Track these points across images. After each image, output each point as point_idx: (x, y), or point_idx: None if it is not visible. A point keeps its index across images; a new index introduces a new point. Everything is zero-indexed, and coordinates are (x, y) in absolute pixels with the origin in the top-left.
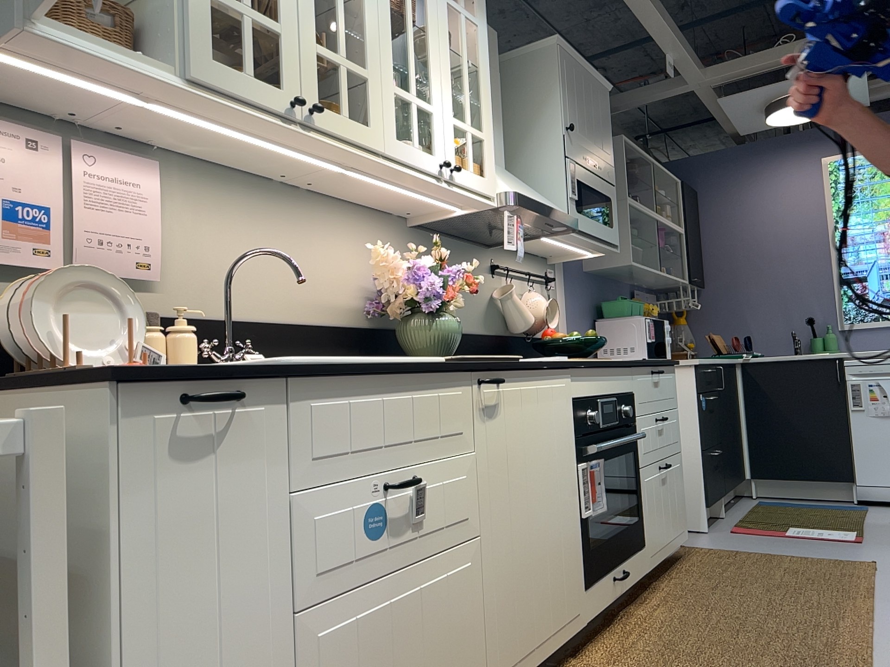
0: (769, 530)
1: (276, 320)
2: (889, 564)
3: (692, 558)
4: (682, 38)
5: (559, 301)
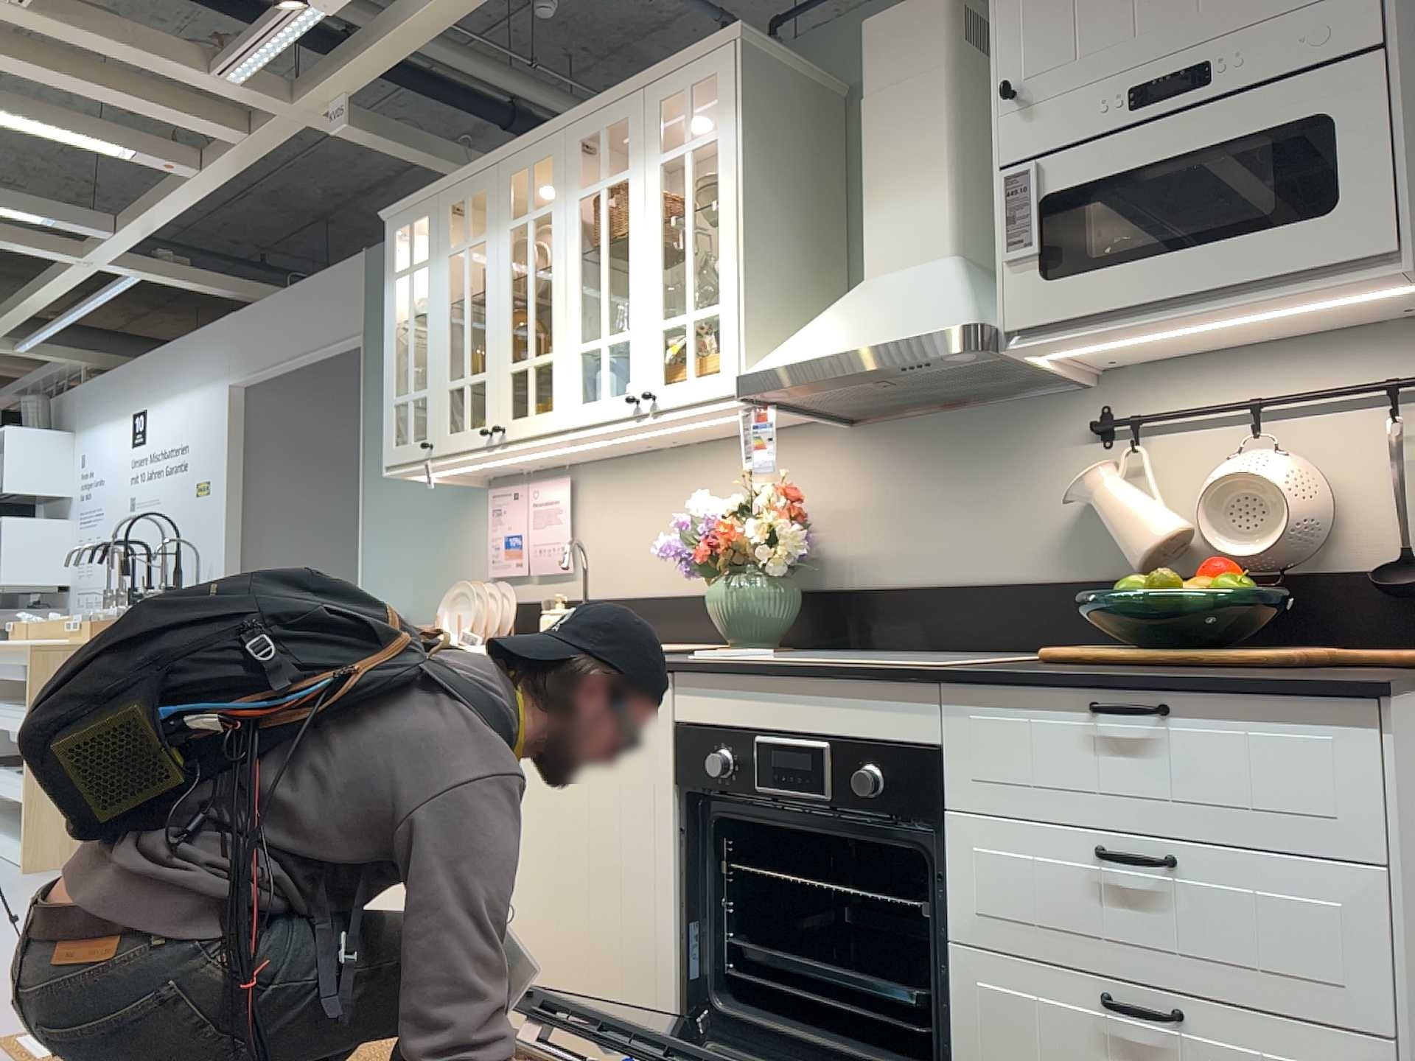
0: None
1: (659, 594)
2: None
3: None
4: None
5: None
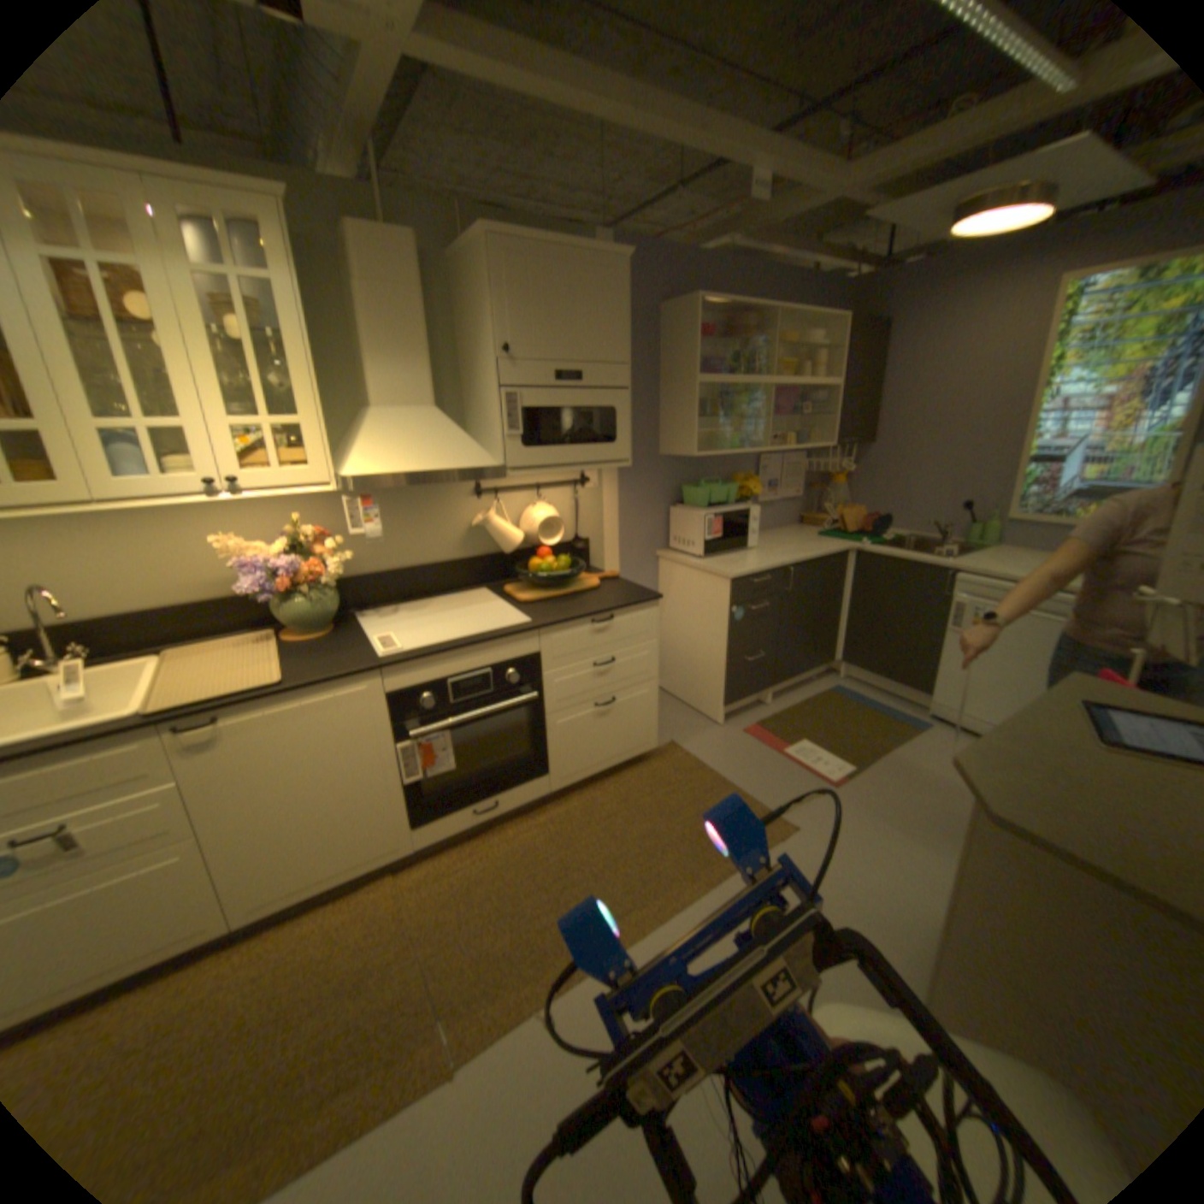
0: (780, 741)
1: (140, 612)
2: (810, 839)
3: (653, 767)
4: (773, 139)
5: (602, 501)
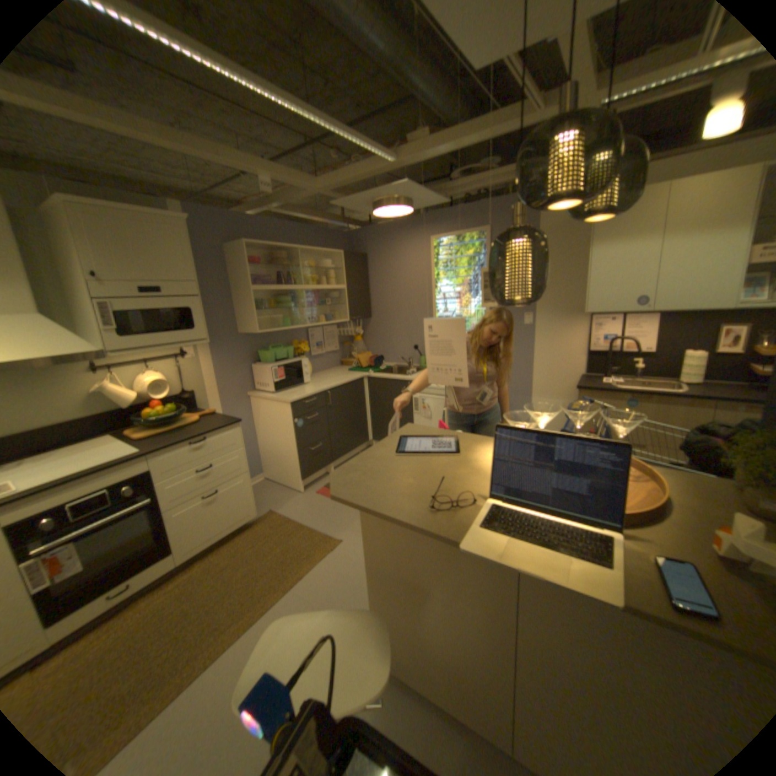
0: None
1: None
2: (347, 546)
3: (255, 530)
4: (266, 164)
5: (200, 365)
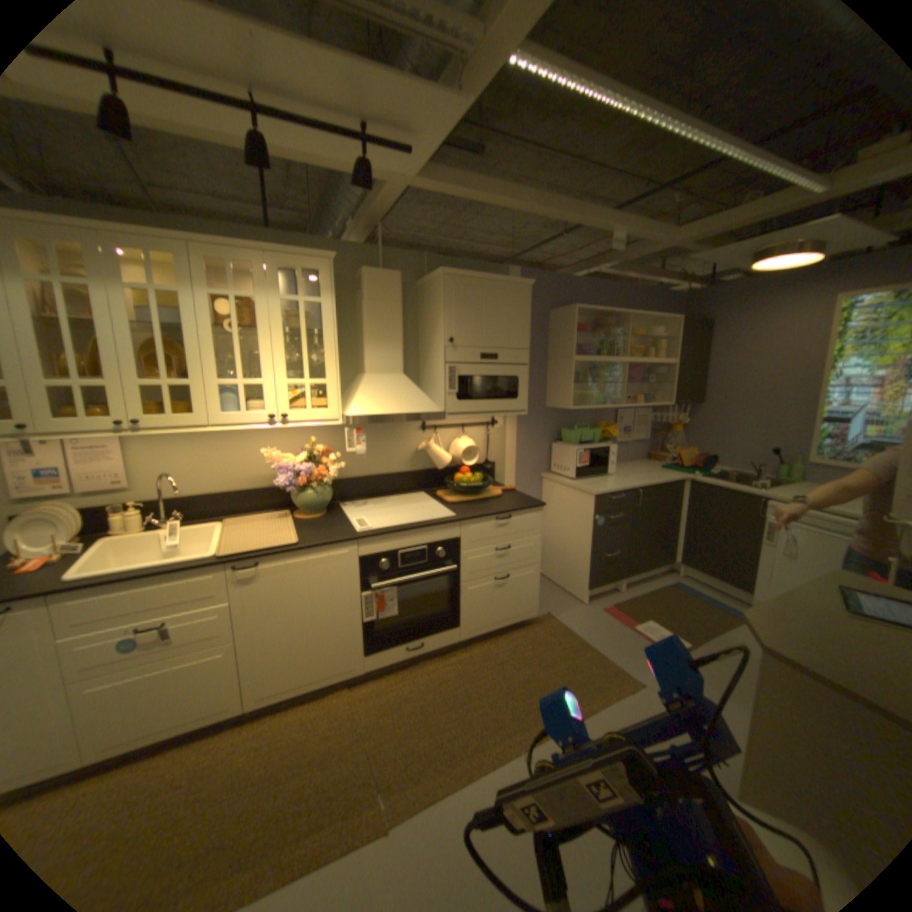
0: (632, 620)
1: (214, 493)
2: (654, 695)
3: (534, 630)
4: (627, 216)
5: (505, 436)
